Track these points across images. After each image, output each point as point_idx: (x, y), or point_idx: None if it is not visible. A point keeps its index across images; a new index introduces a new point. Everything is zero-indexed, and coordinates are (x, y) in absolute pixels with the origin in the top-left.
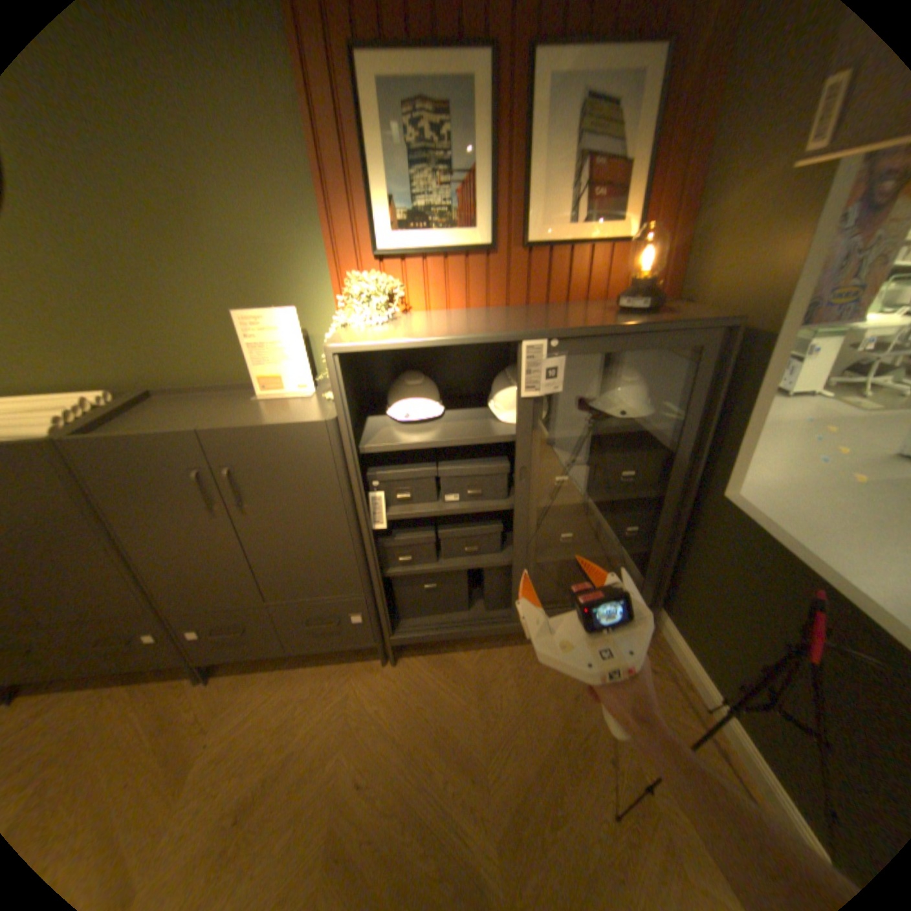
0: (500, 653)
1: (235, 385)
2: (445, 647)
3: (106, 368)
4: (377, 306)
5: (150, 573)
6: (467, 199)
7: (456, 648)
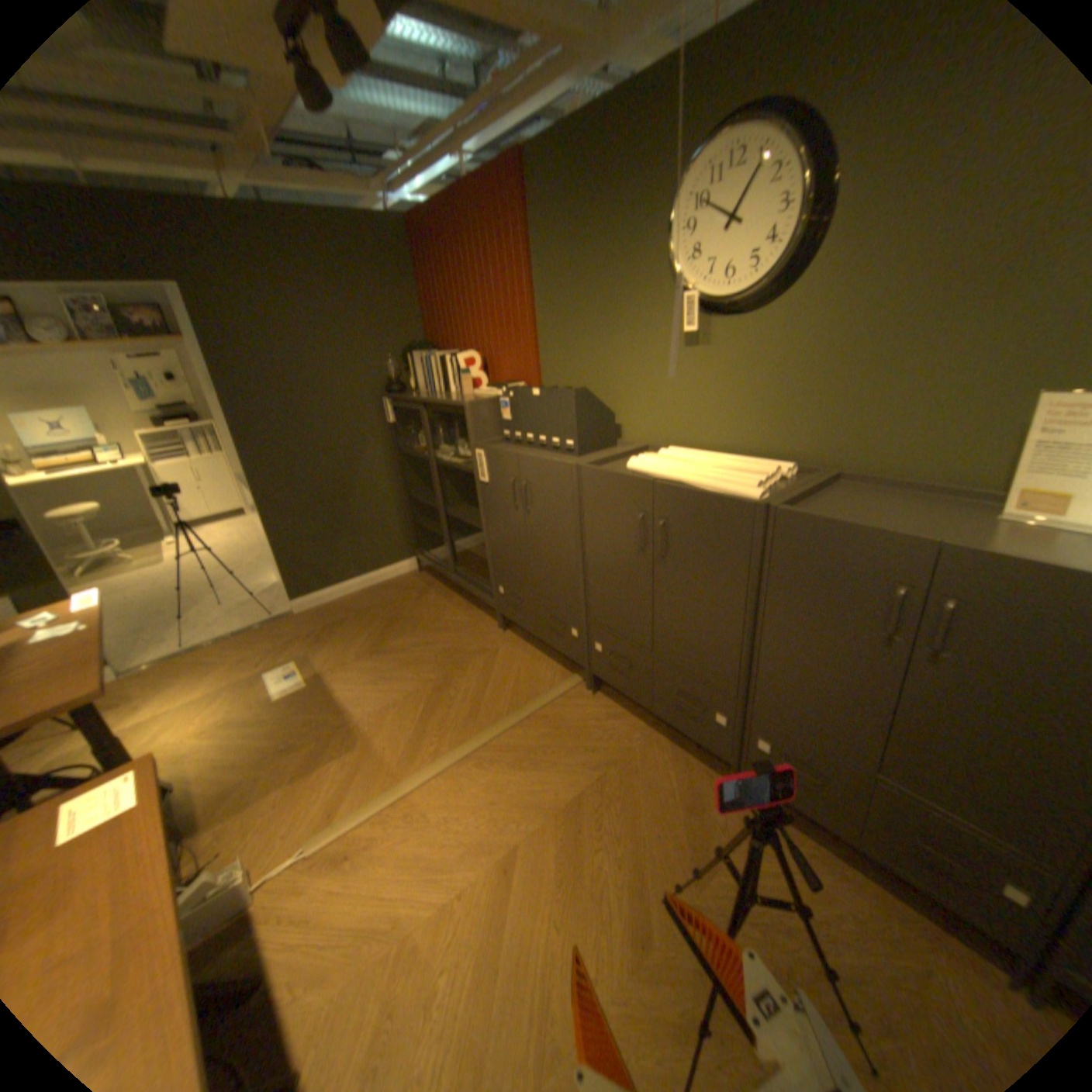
0: None
1: (963, 489)
2: None
3: (805, 439)
4: None
5: (772, 665)
6: None
7: None
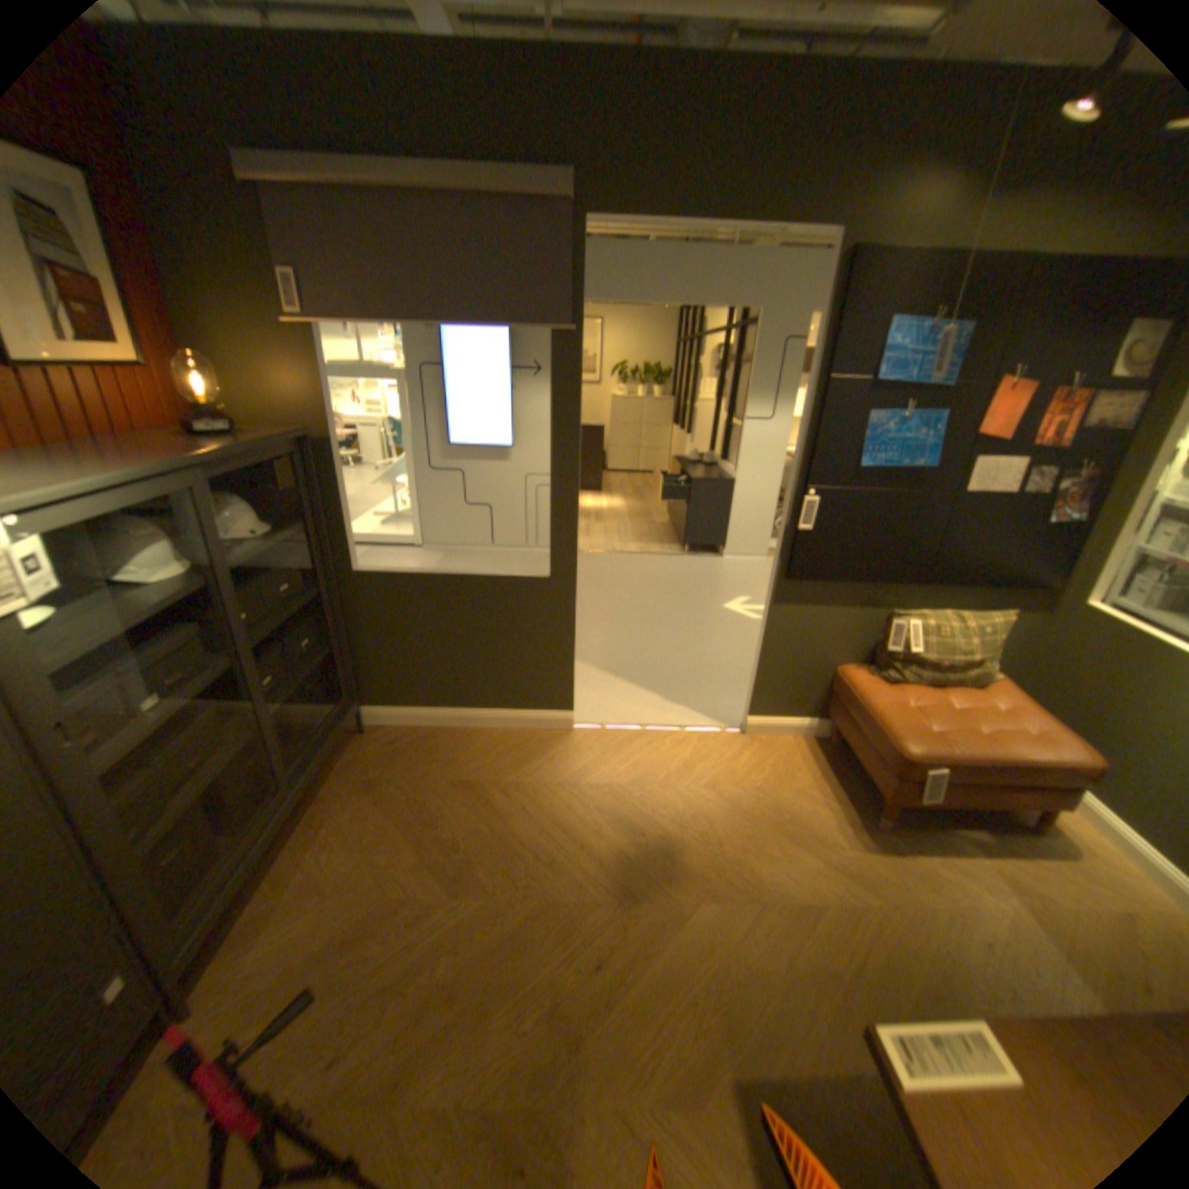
0: (283, 859)
1: None
2: (221, 927)
3: None
4: None
5: None
6: None
7: (235, 912)
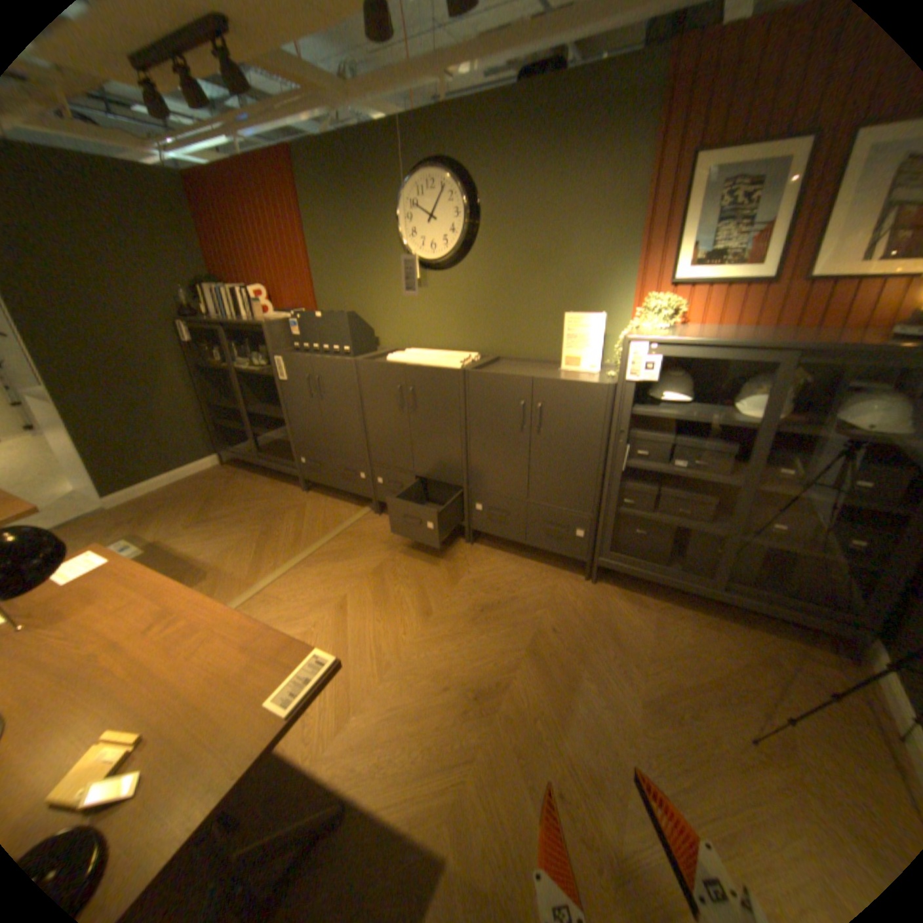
0: (686, 613)
1: (548, 361)
2: (638, 591)
3: (481, 340)
4: (664, 316)
5: (476, 458)
6: (762, 242)
7: (647, 595)
